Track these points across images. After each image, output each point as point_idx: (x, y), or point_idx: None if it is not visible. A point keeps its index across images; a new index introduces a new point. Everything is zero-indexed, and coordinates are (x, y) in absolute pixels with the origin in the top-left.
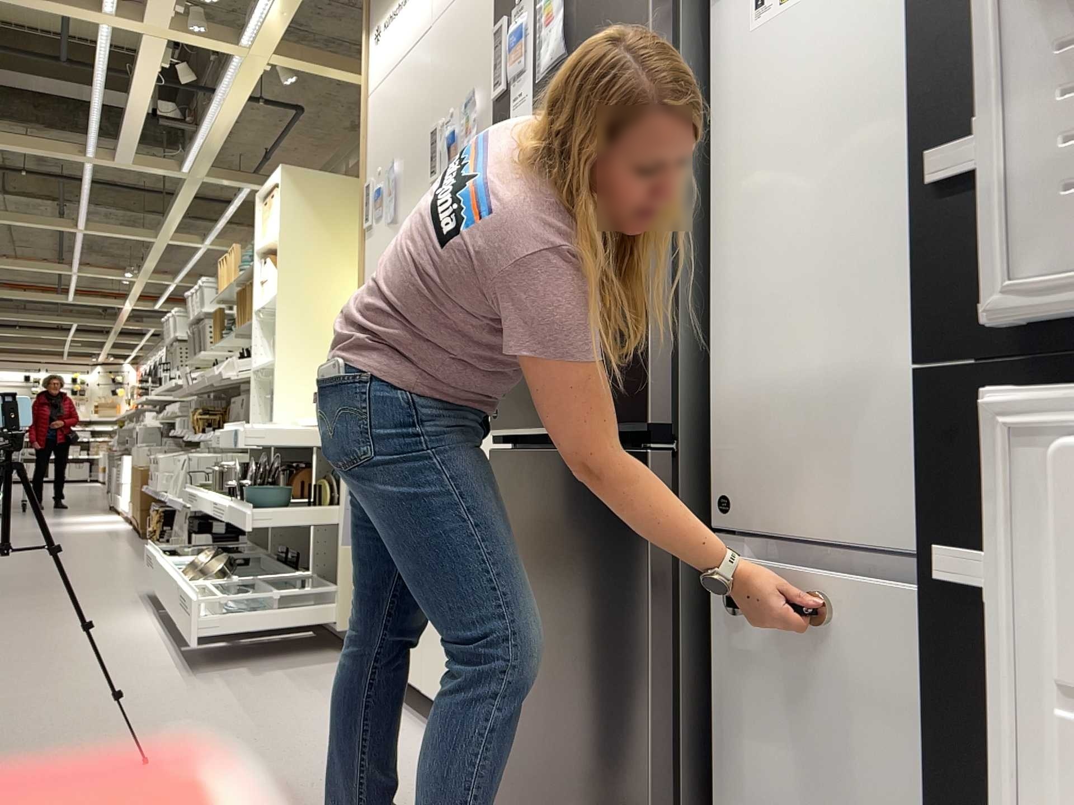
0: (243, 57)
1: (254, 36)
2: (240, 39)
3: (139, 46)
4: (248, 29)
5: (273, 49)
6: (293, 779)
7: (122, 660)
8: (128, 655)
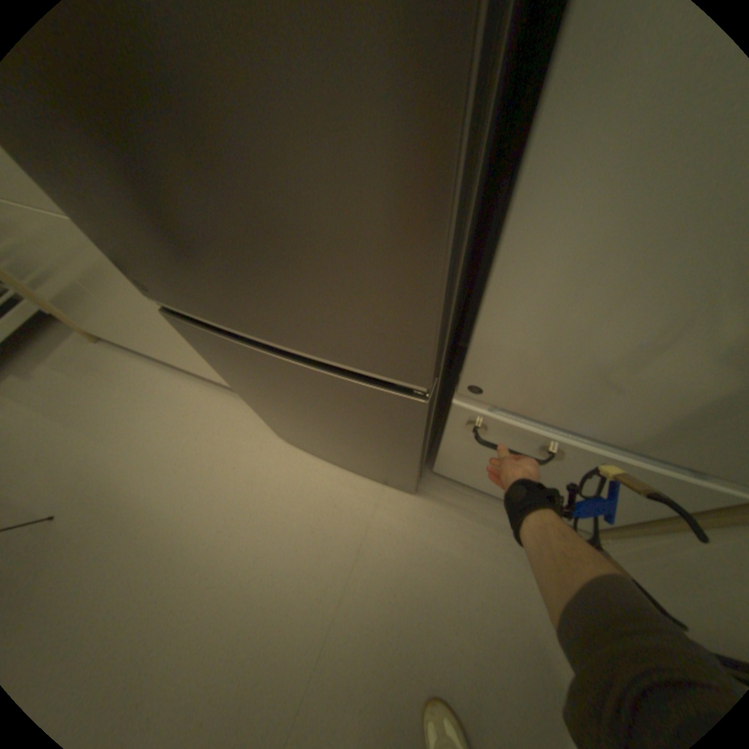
0: None
1: None
2: None
3: None
4: None
5: None
6: (154, 467)
7: None
8: None
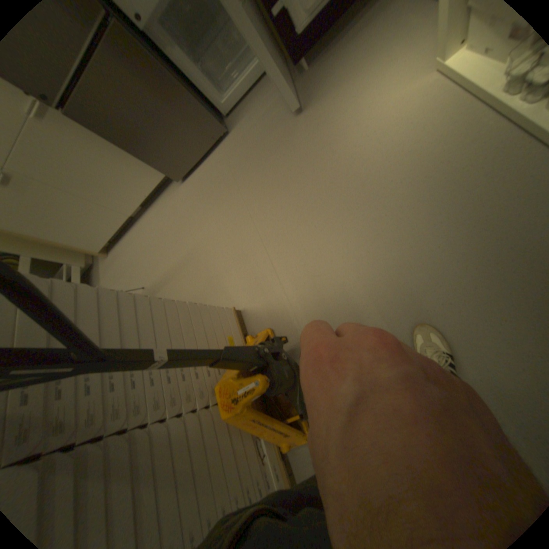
0: None
1: None
2: None
3: None
4: None
5: None
6: (157, 241)
7: None
8: None
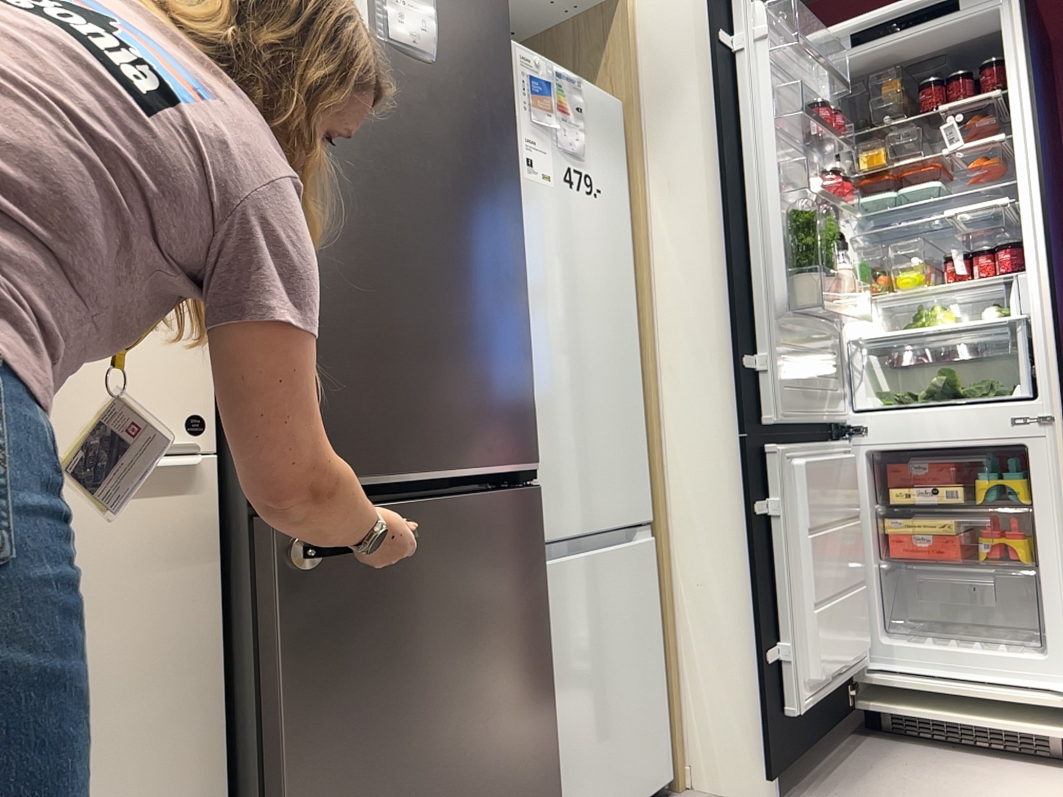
0: None
1: None
2: None
3: None
4: None
5: None
6: None
7: None
8: None
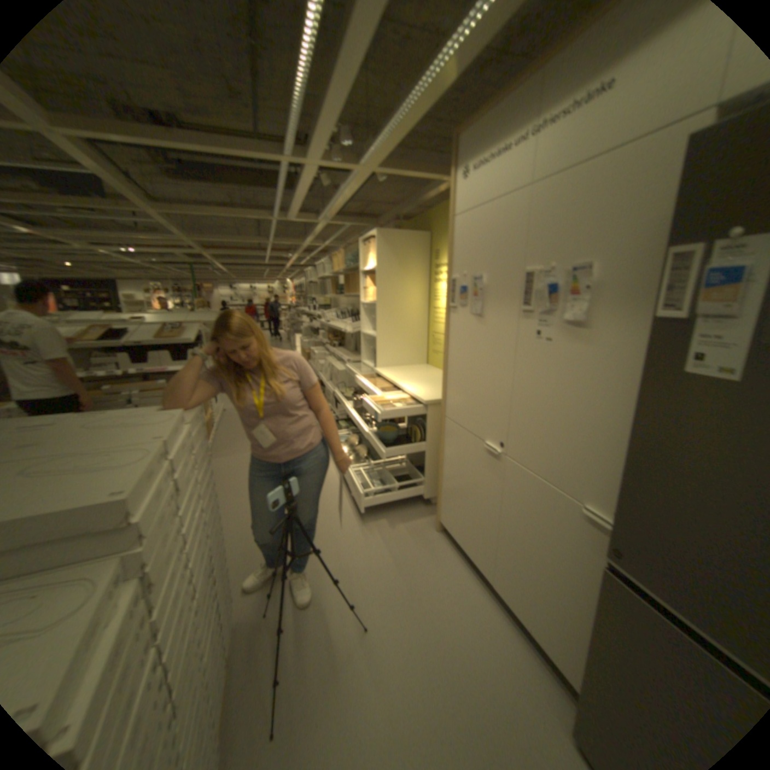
0: (358, 170)
1: (366, 158)
2: (358, 160)
3: (299, 167)
4: (364, 155)
5: (377, 164)
6: (444, 658)
7: (327, 504)
8: (328, 499)
